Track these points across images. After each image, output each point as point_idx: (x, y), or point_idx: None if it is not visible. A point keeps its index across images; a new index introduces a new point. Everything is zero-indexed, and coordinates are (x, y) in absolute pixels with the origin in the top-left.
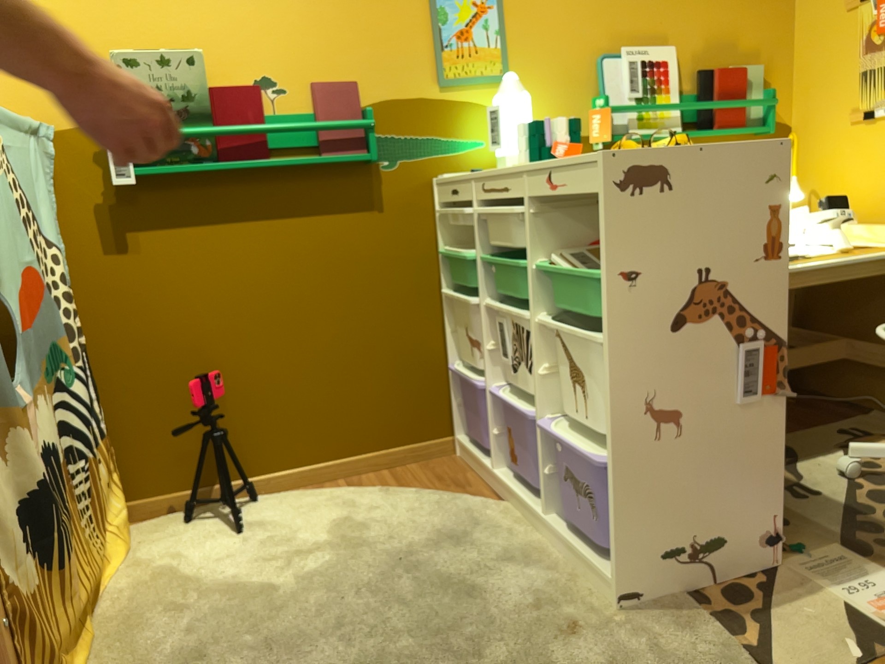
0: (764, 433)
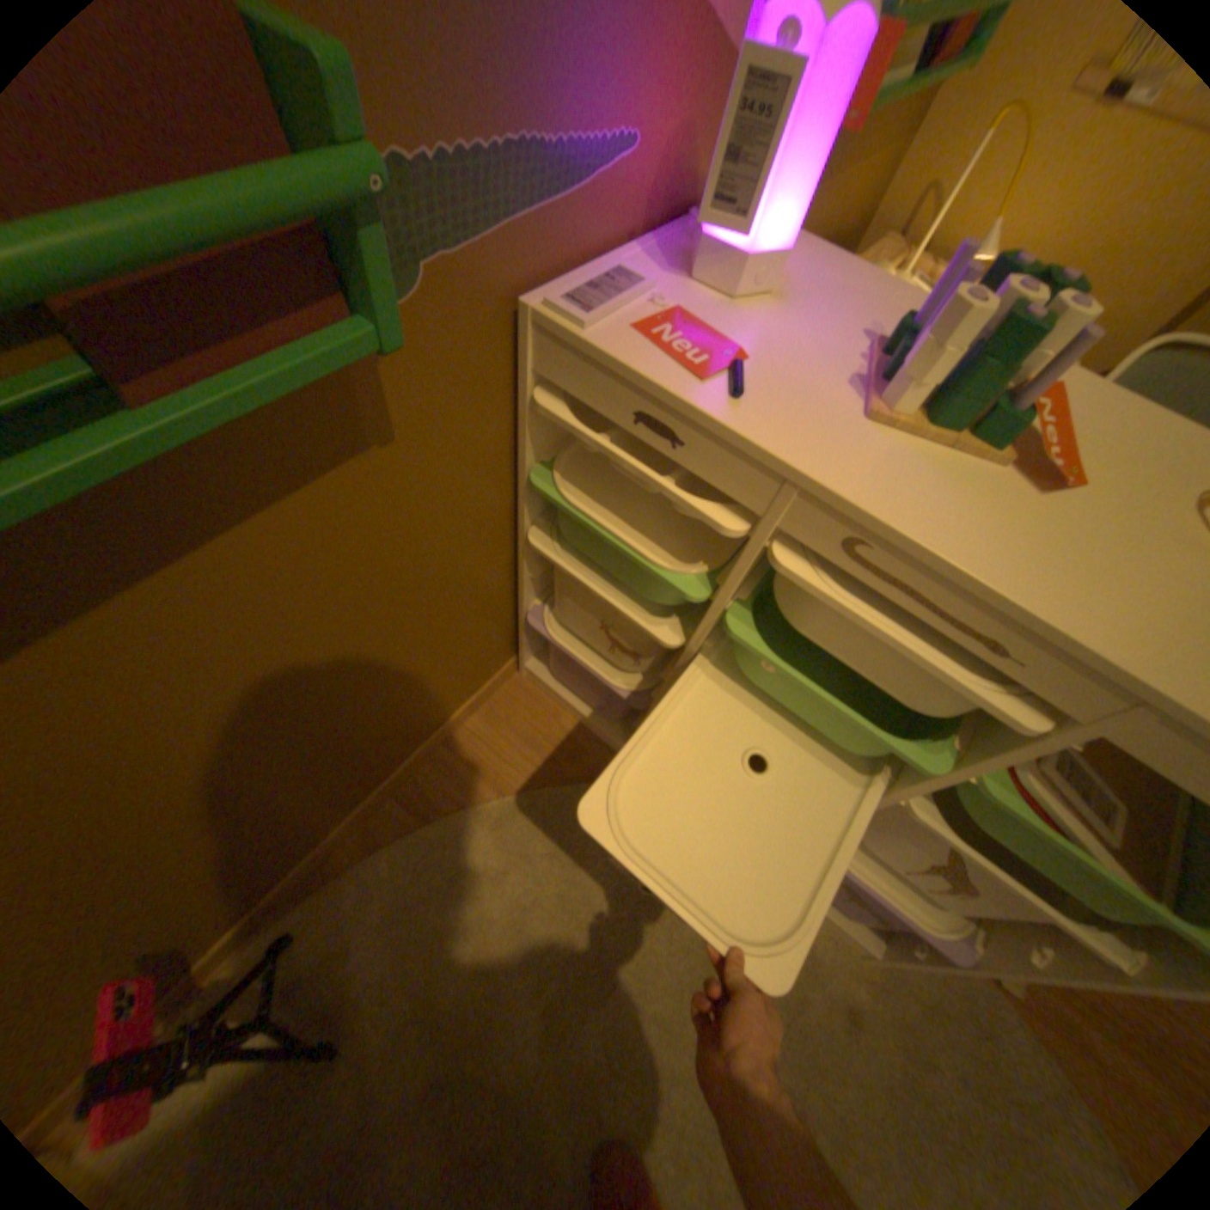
0: None
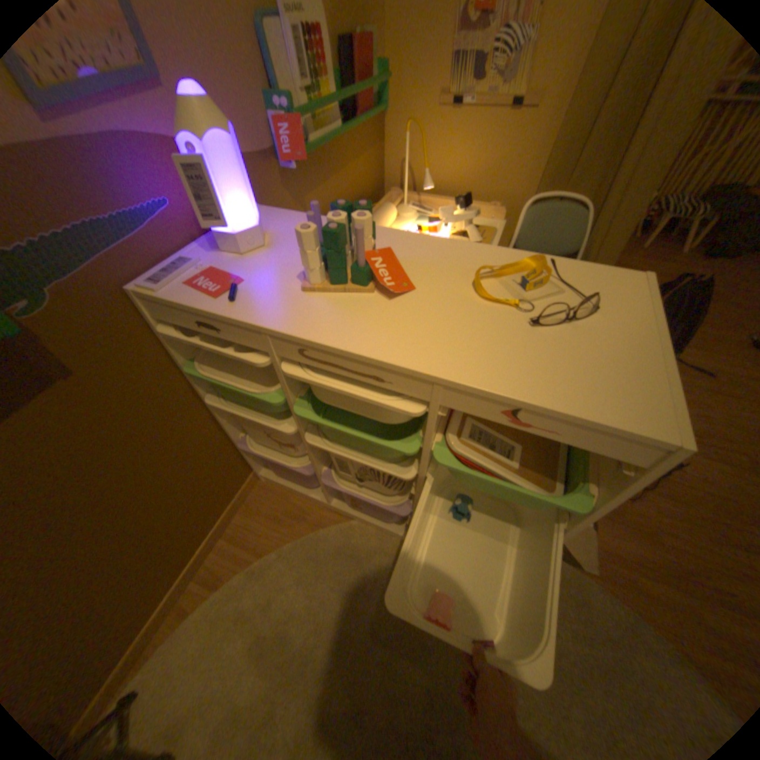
0: None
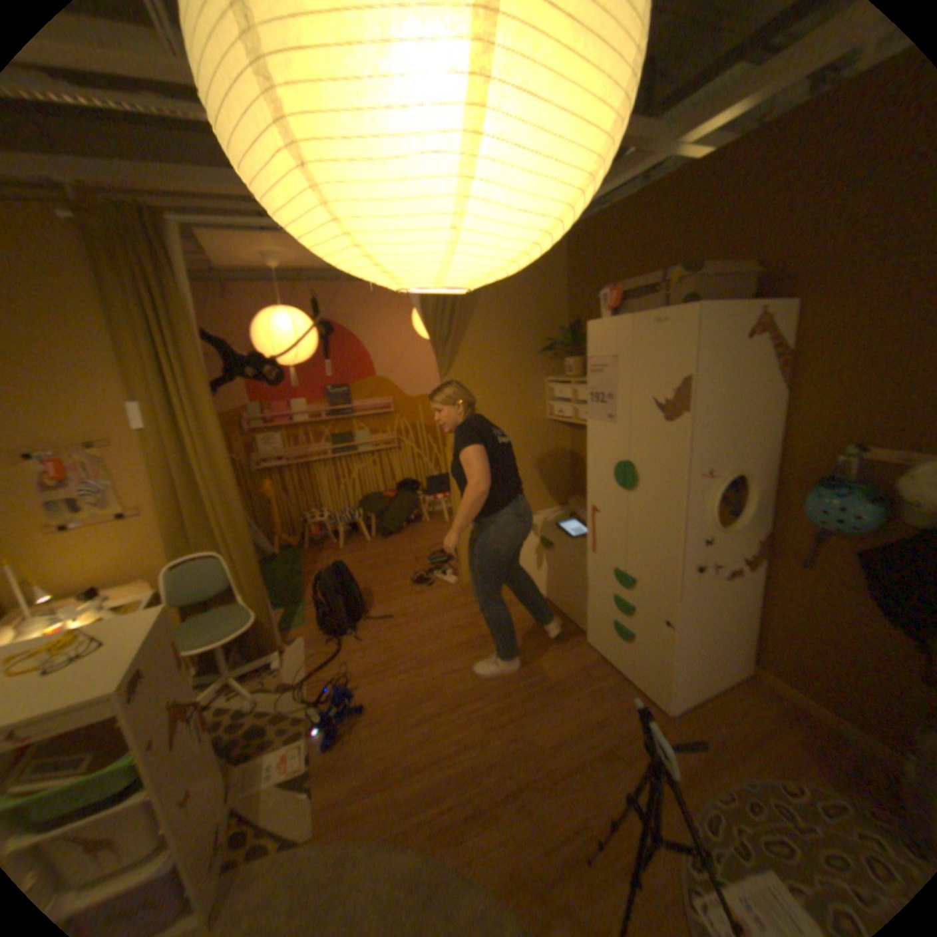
0: (205, 754)
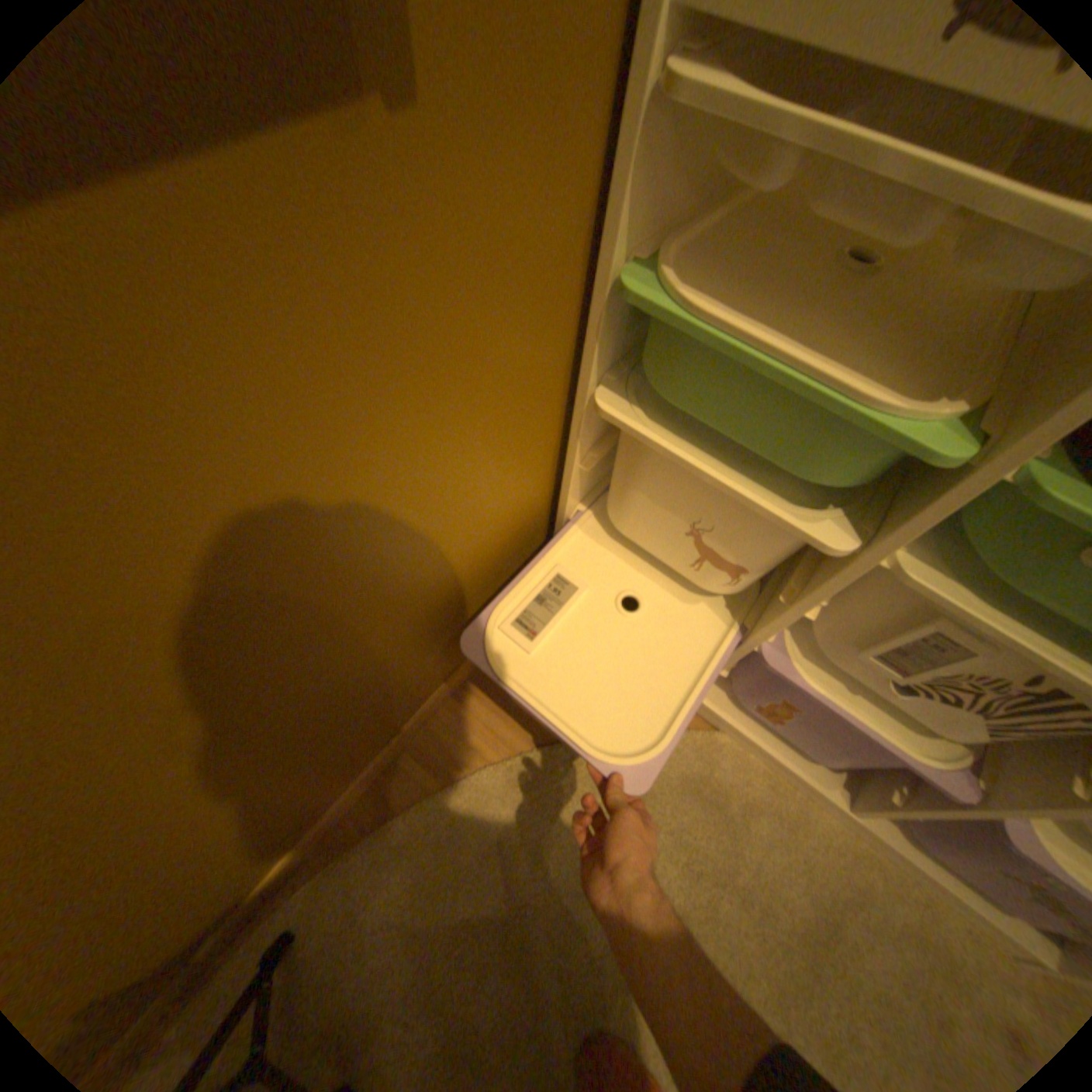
0: None
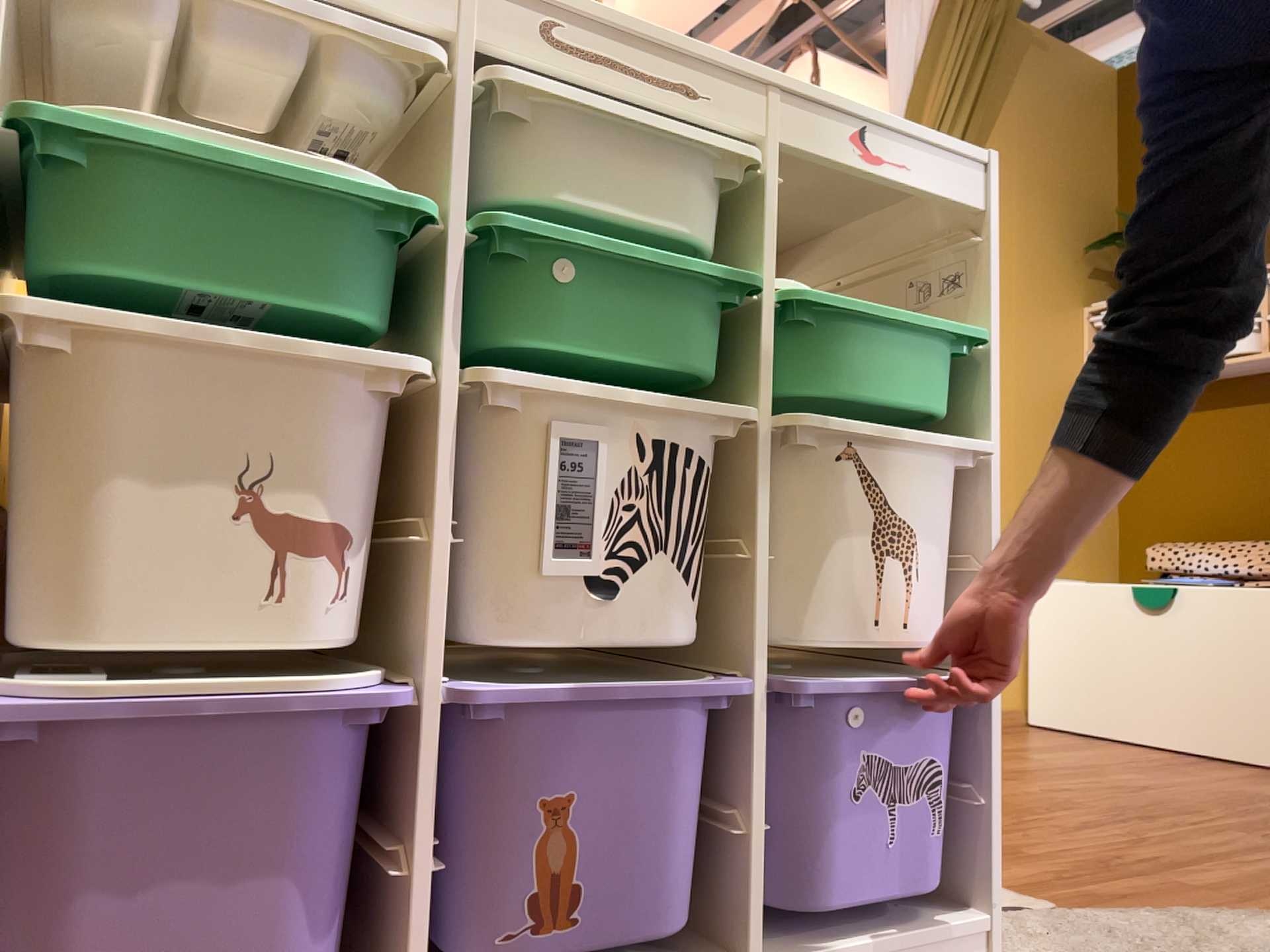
0: None
